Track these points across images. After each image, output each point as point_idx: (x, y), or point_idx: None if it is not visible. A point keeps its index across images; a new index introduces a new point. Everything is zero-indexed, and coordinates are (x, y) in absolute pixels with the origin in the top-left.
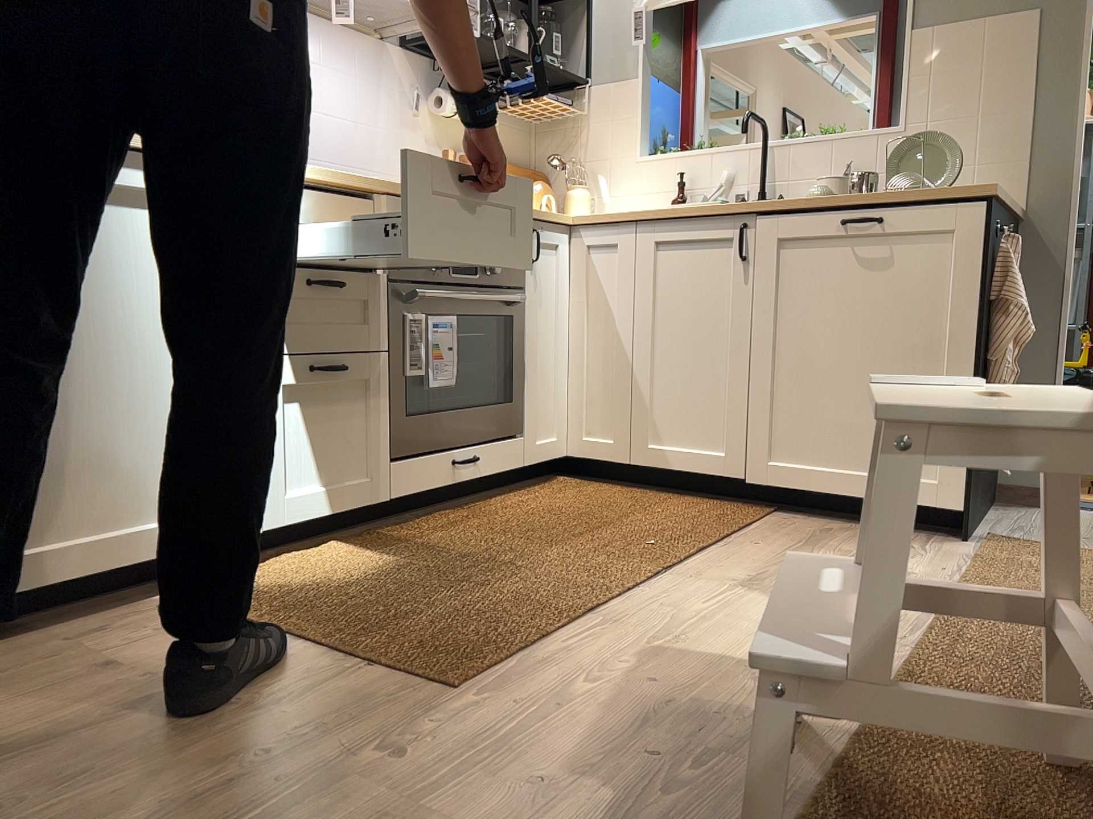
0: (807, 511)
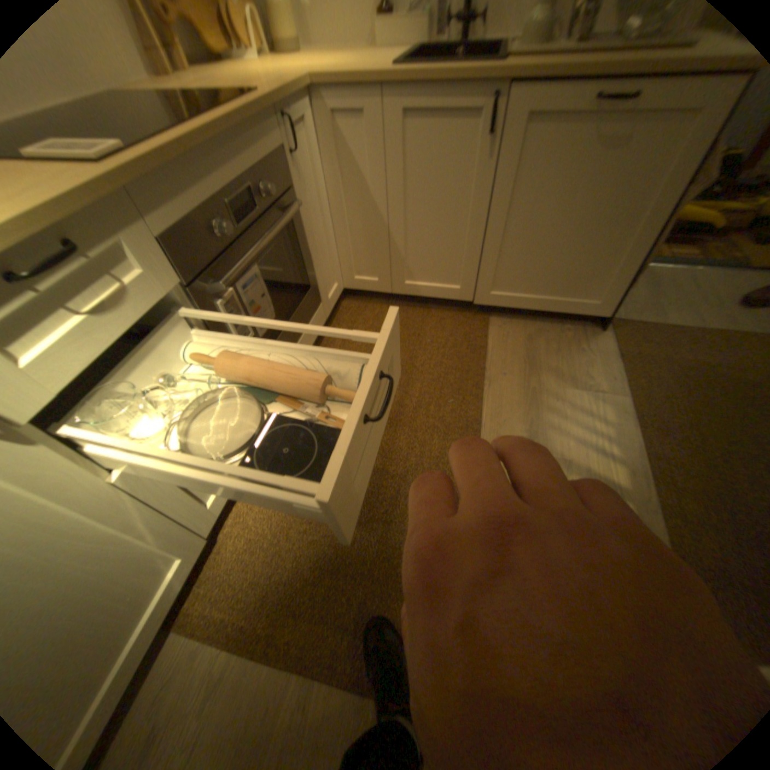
0: (504, 312)
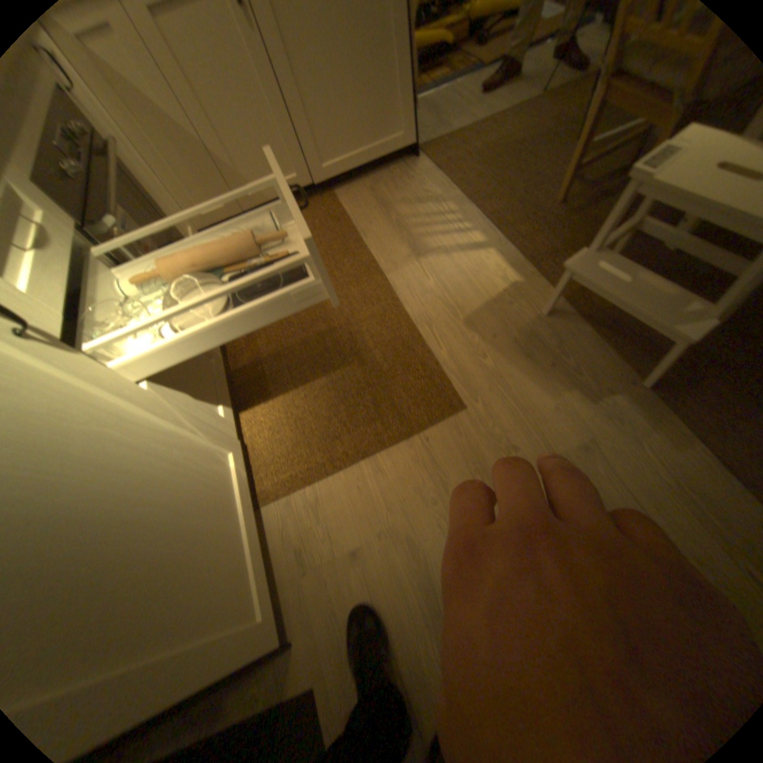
0: (343, 182)
